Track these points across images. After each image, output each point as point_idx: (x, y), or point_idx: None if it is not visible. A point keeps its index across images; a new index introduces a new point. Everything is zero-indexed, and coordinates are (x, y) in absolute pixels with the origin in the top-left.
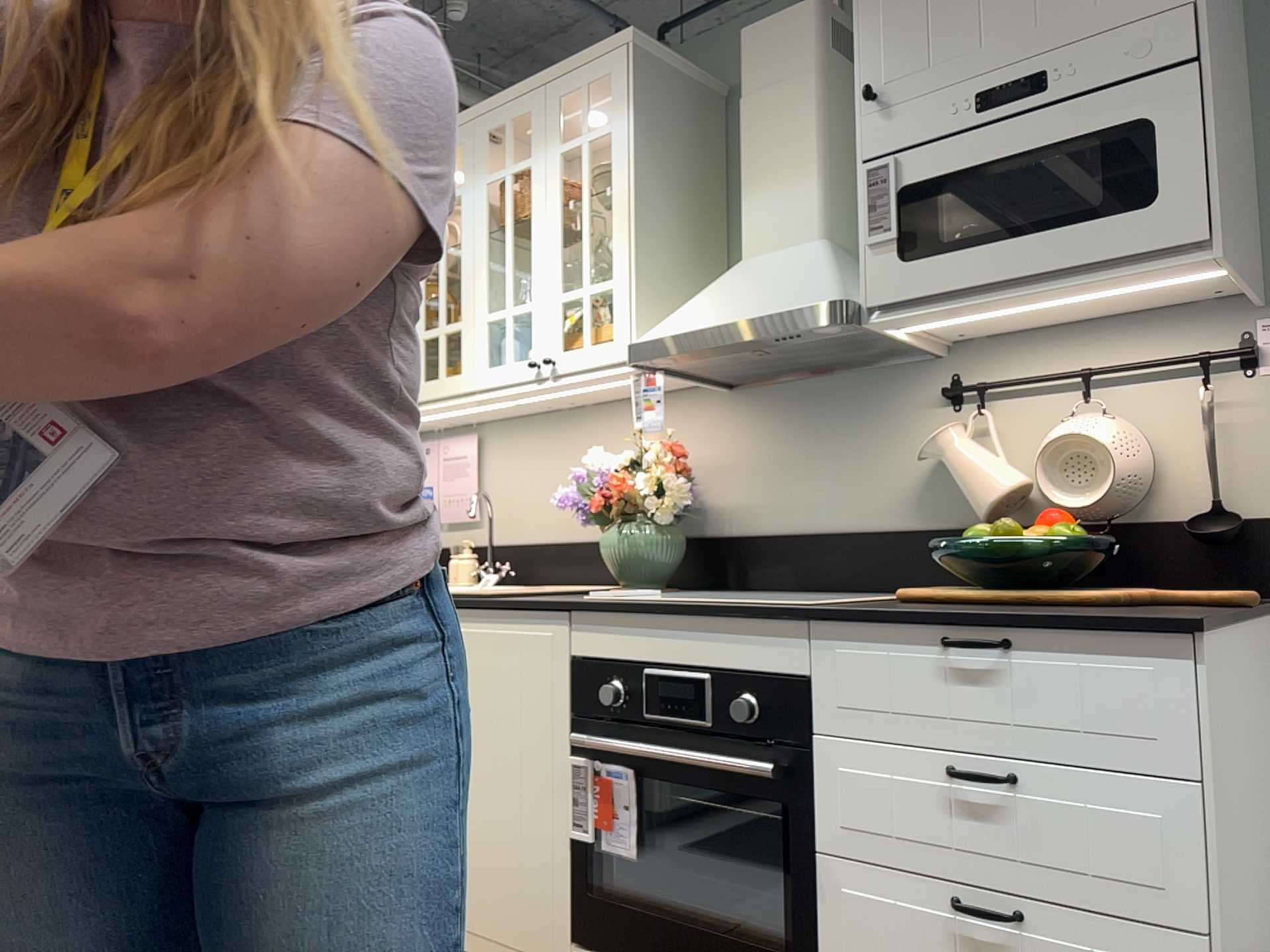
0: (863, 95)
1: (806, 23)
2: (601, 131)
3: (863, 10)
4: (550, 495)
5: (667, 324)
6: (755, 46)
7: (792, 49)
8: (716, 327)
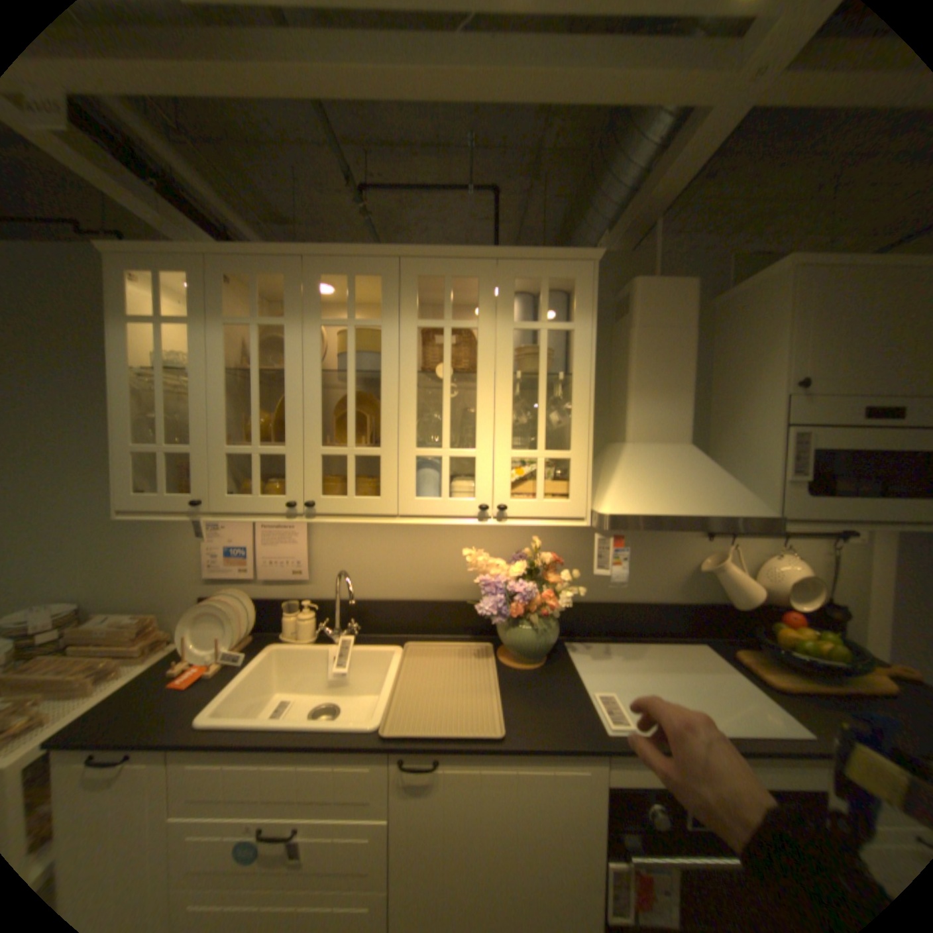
0: (808, 384)
1: (692, 294)
2: (563, 325)
3: (801, 322)
4: (392, 564)
5: (626, 500)
6: (652, 293)
7: (681, 308)
8: (689, 518)
